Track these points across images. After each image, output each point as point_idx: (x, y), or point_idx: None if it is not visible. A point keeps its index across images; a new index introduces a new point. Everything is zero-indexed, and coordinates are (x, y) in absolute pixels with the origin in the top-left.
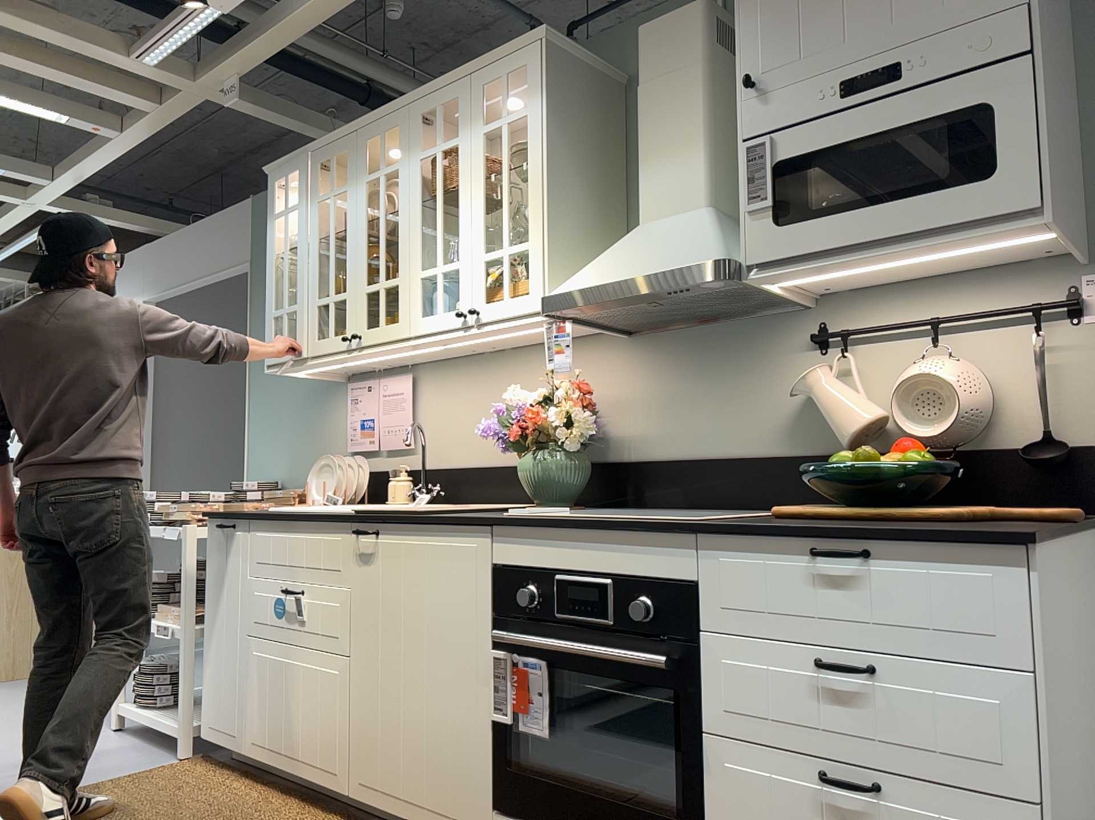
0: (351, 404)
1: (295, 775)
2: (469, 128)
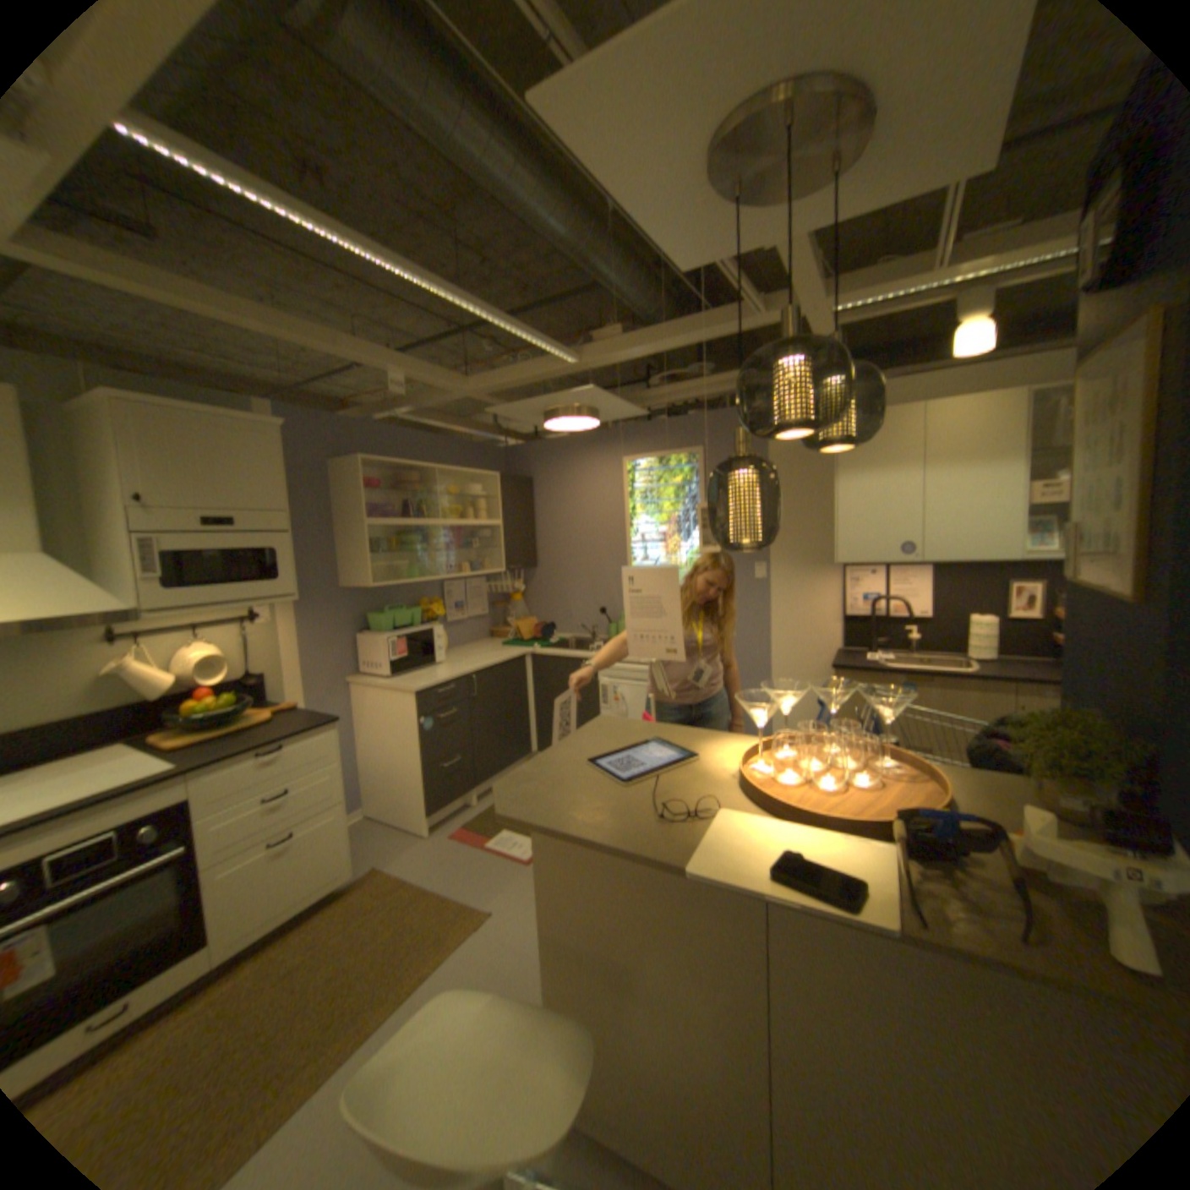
0: None
1: None
2: None
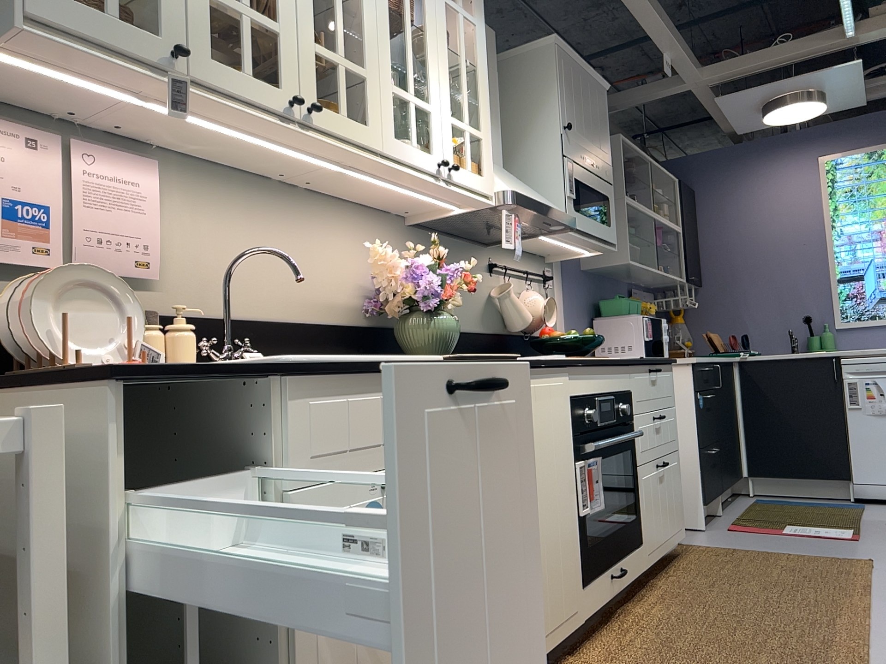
0: None
1: None
2: None
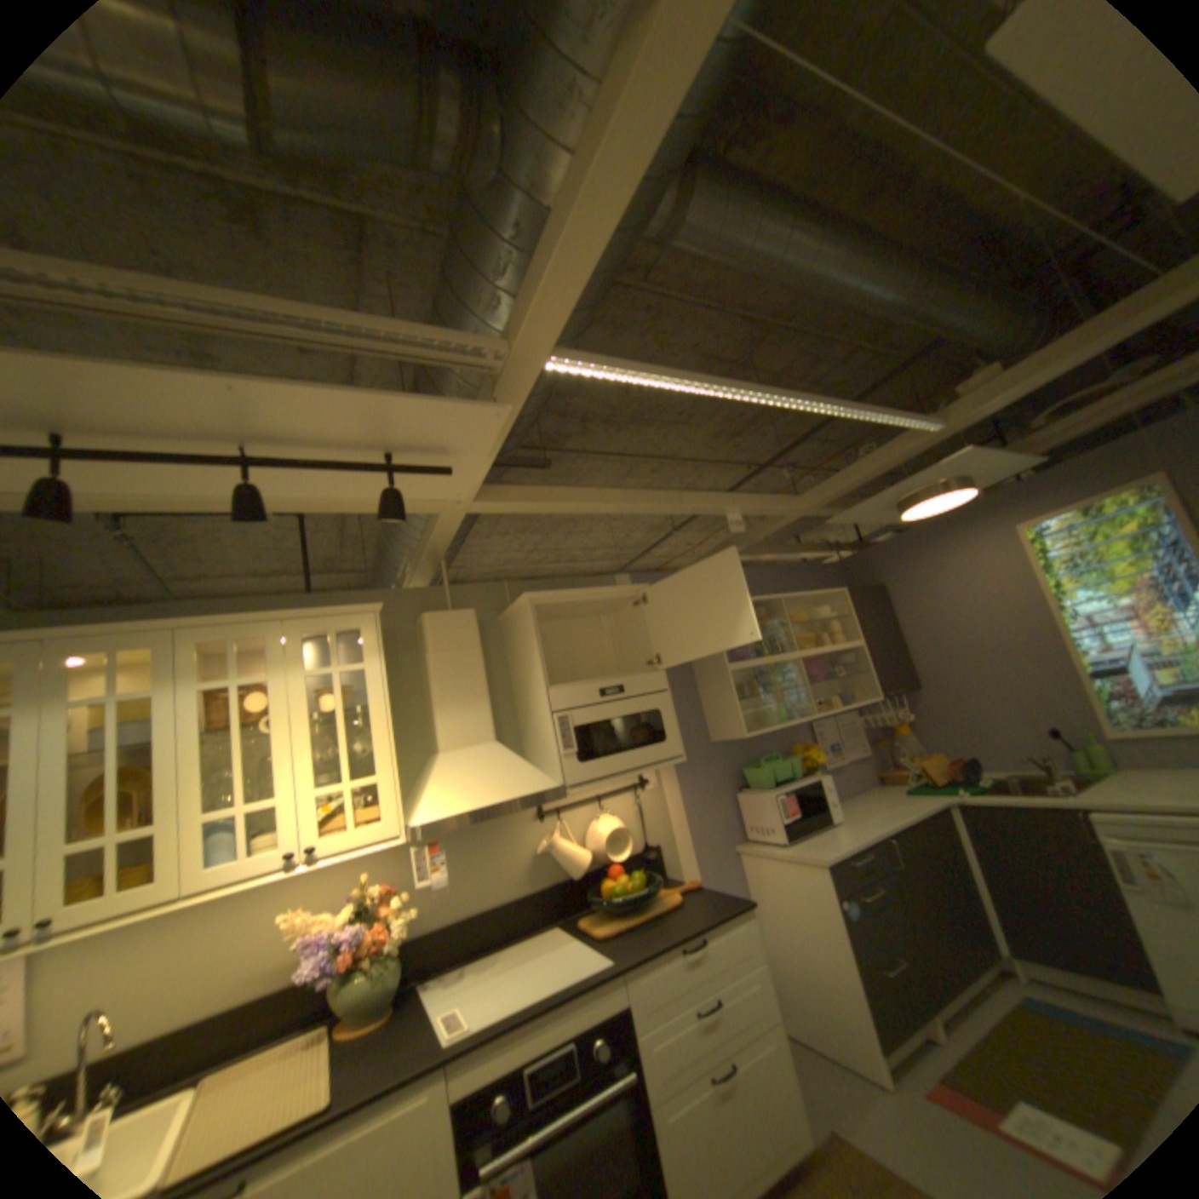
0: None
1: None
2: (286, 667)
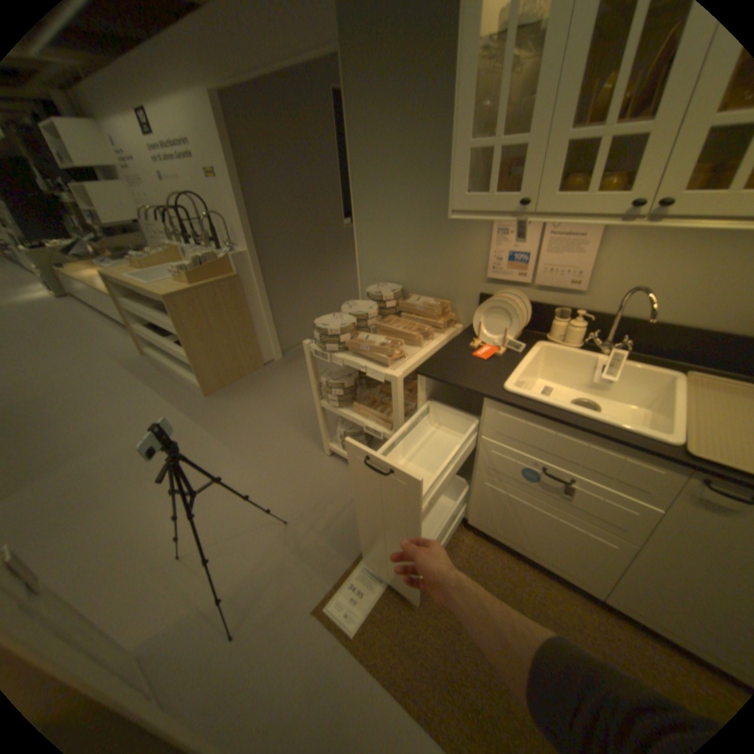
0: (500, 235)
1: (533, 562)
2: None
